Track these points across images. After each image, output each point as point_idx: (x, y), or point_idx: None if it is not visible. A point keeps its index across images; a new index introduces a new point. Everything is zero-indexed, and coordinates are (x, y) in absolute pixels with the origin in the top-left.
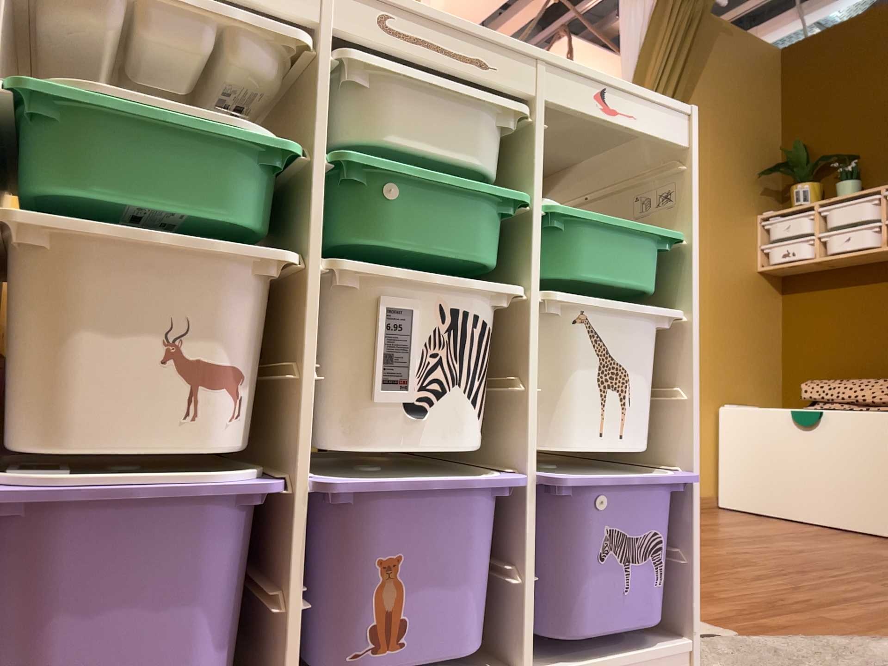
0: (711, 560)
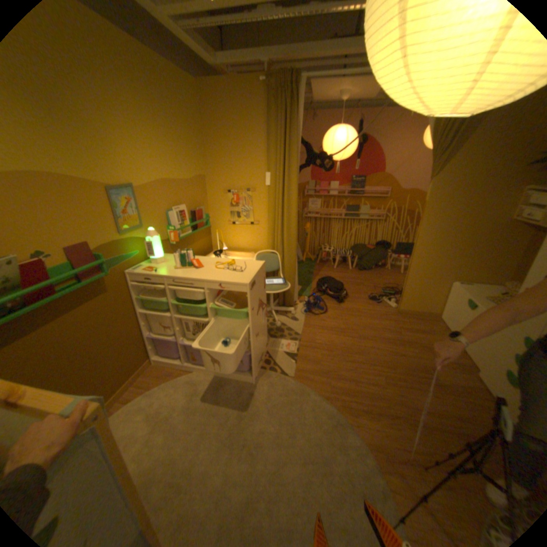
0: (353, 350)
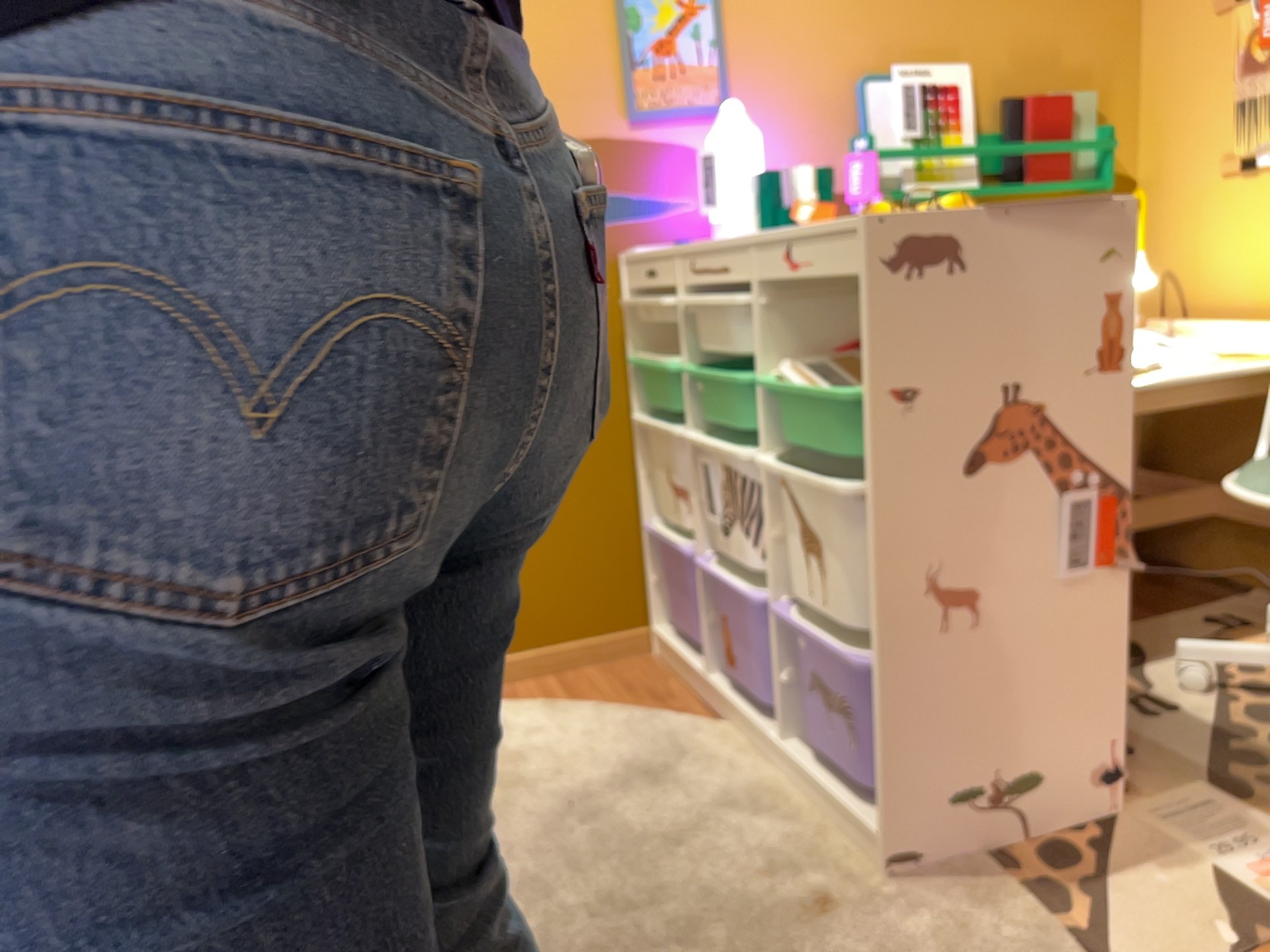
0: None
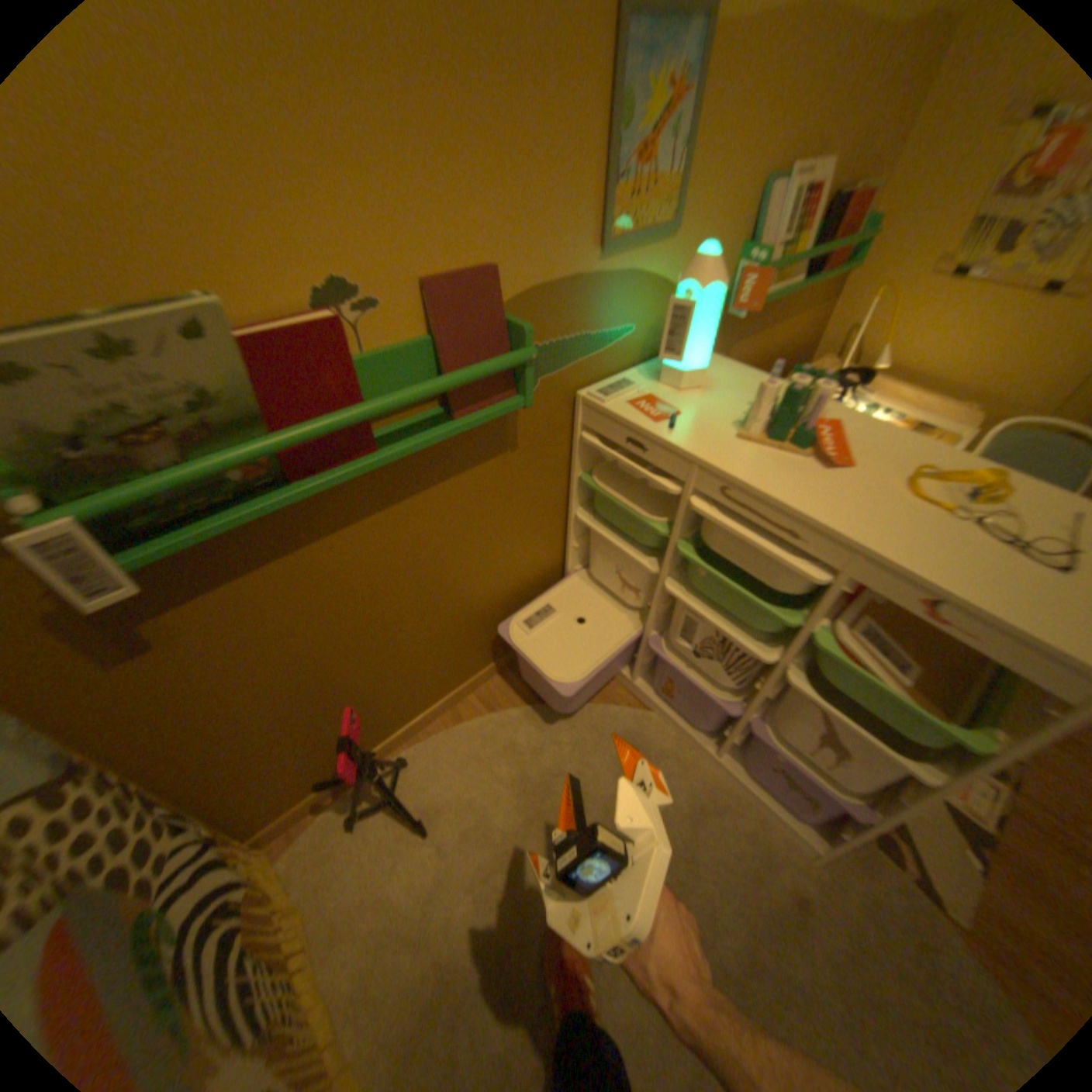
0: None
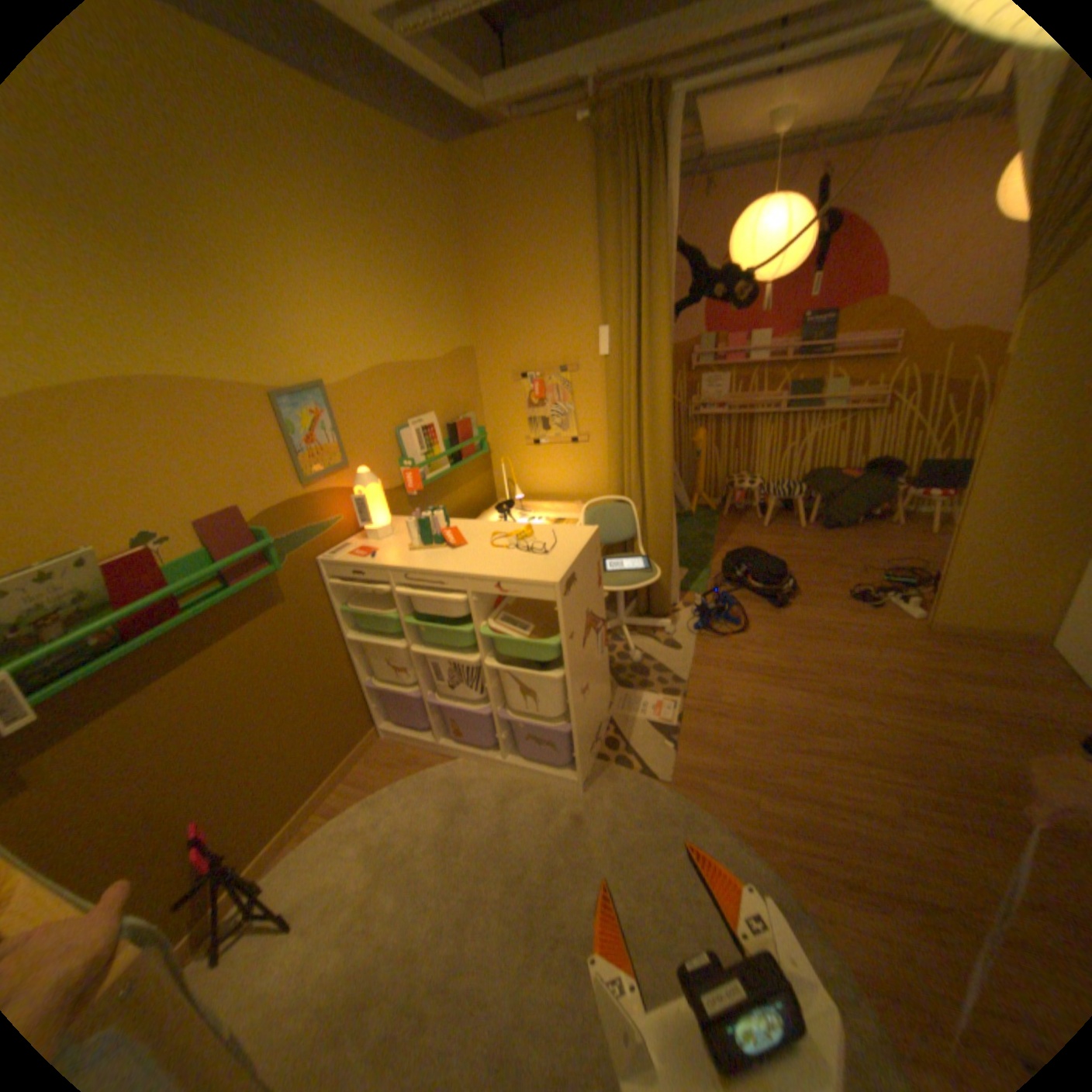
0: (815, 724)
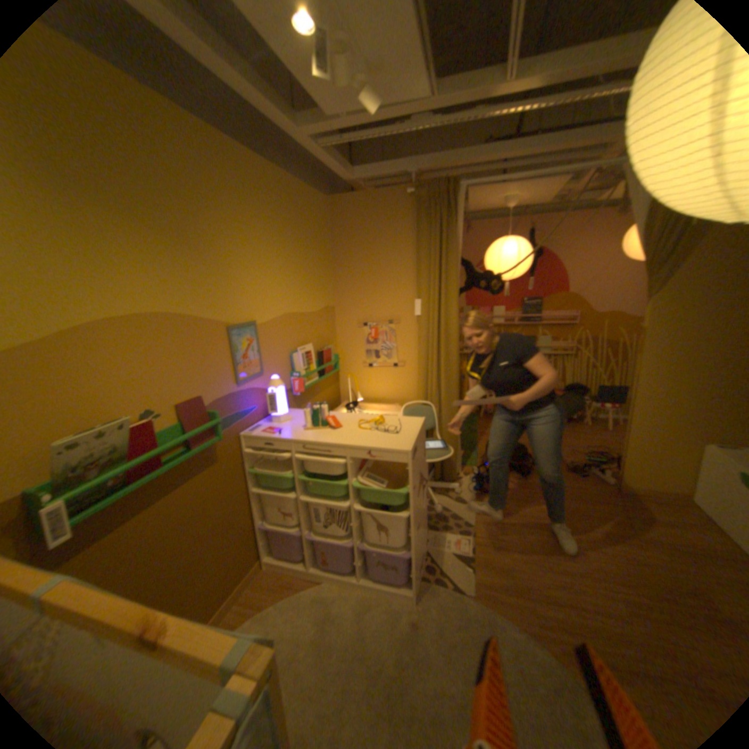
0: (561, 554)
